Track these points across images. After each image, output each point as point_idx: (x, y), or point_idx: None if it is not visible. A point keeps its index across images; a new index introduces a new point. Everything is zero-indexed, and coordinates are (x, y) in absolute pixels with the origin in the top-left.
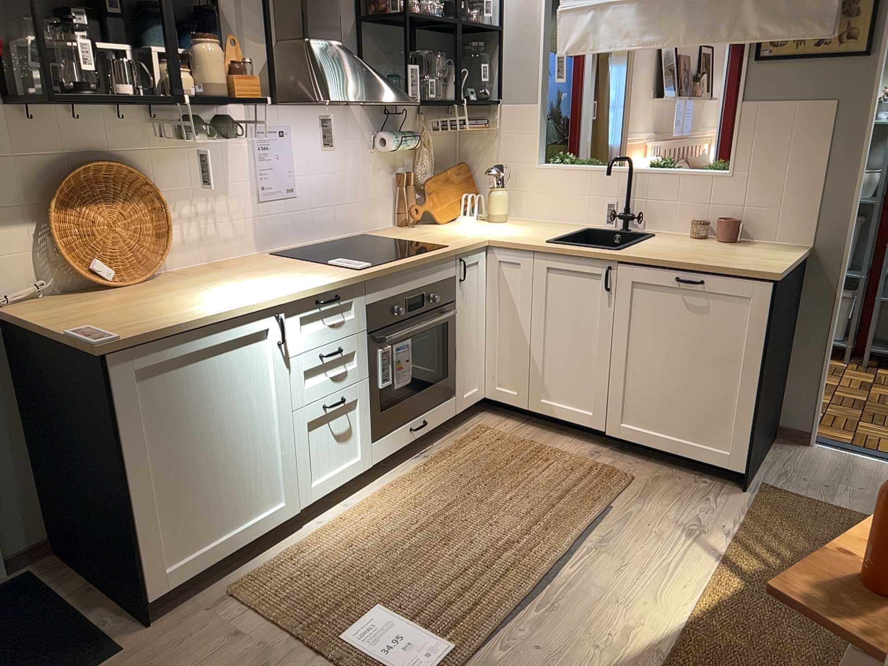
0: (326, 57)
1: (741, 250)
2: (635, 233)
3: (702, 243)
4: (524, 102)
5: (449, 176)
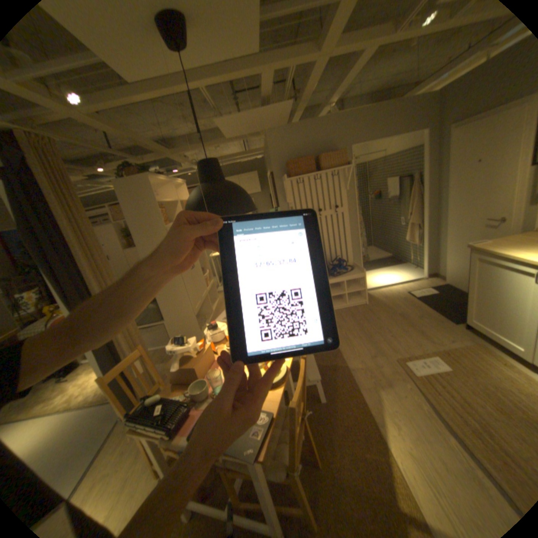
0: None
1: None
2: None
3: None
4: None
5: None
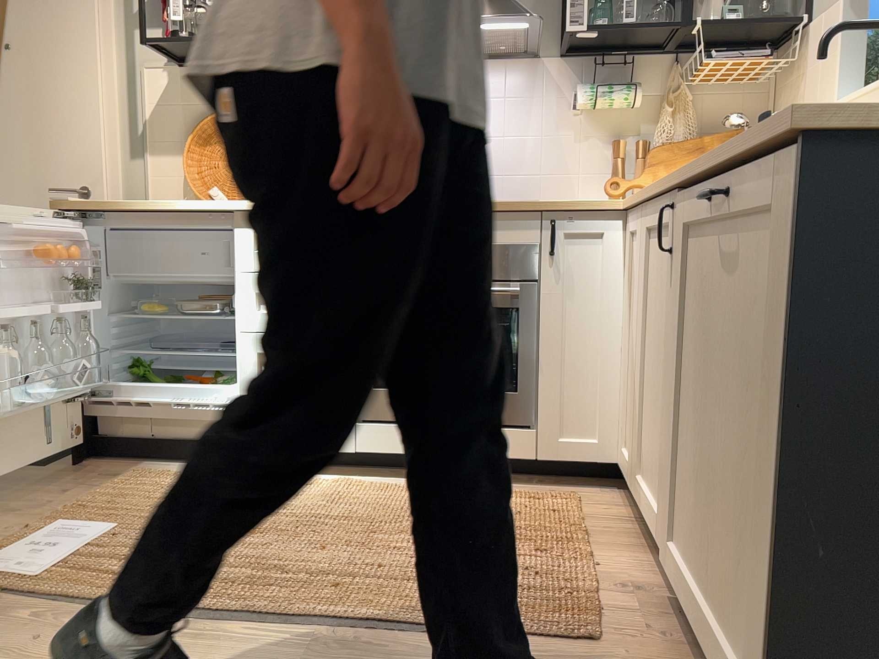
0: None
1: None
2: None
3: None
4: (828, 6)
5: (705, 146)
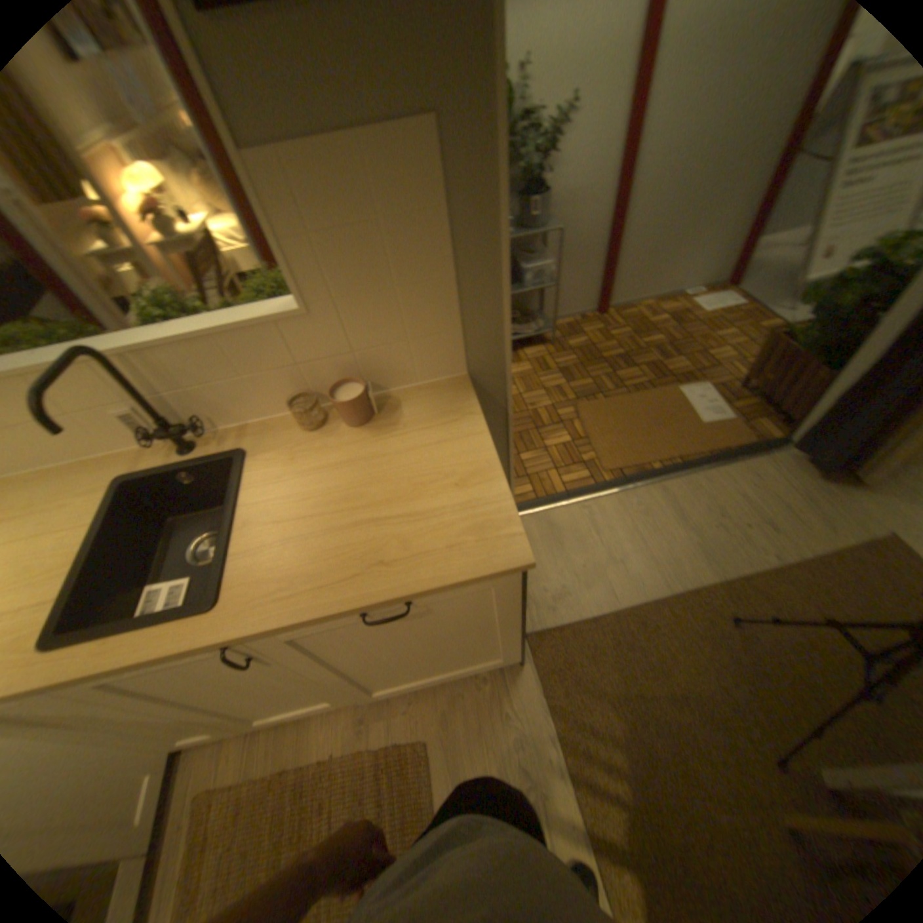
0: None
1: (398, 455)
2: (203, 462)
3: (327, 450)
4: None
5: None
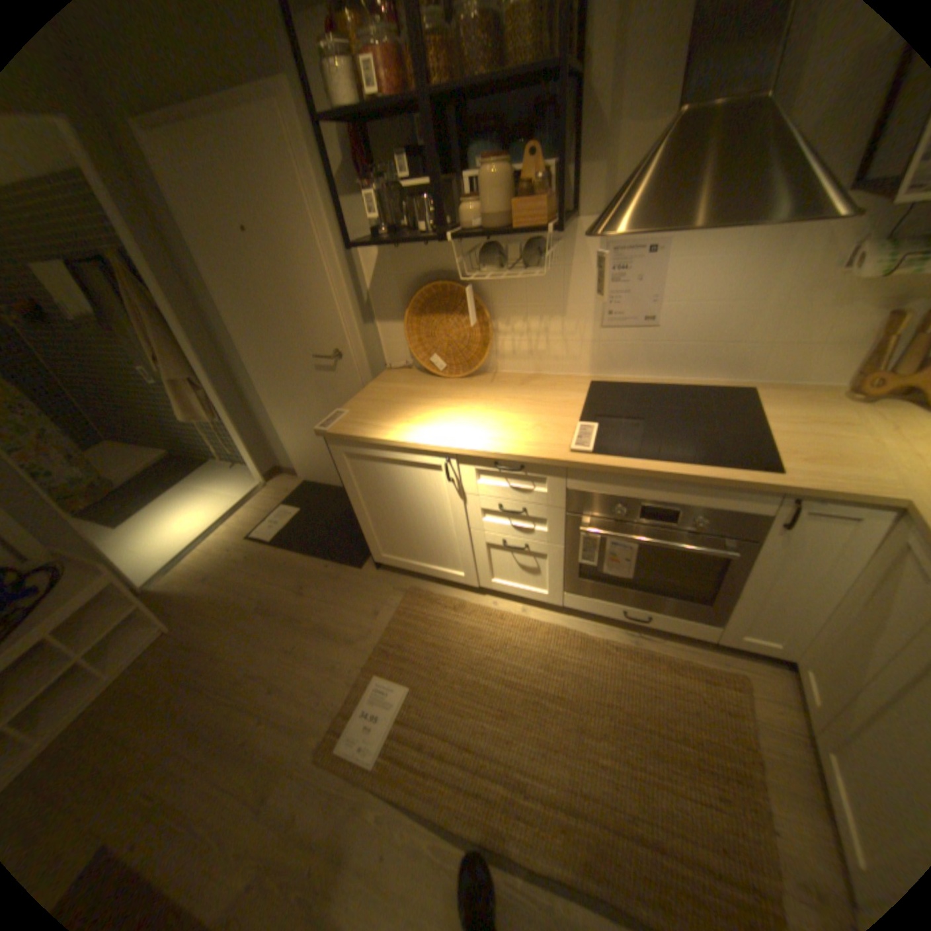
0: (689, 137)
1: None
2: None
3: None
4: None
5: None
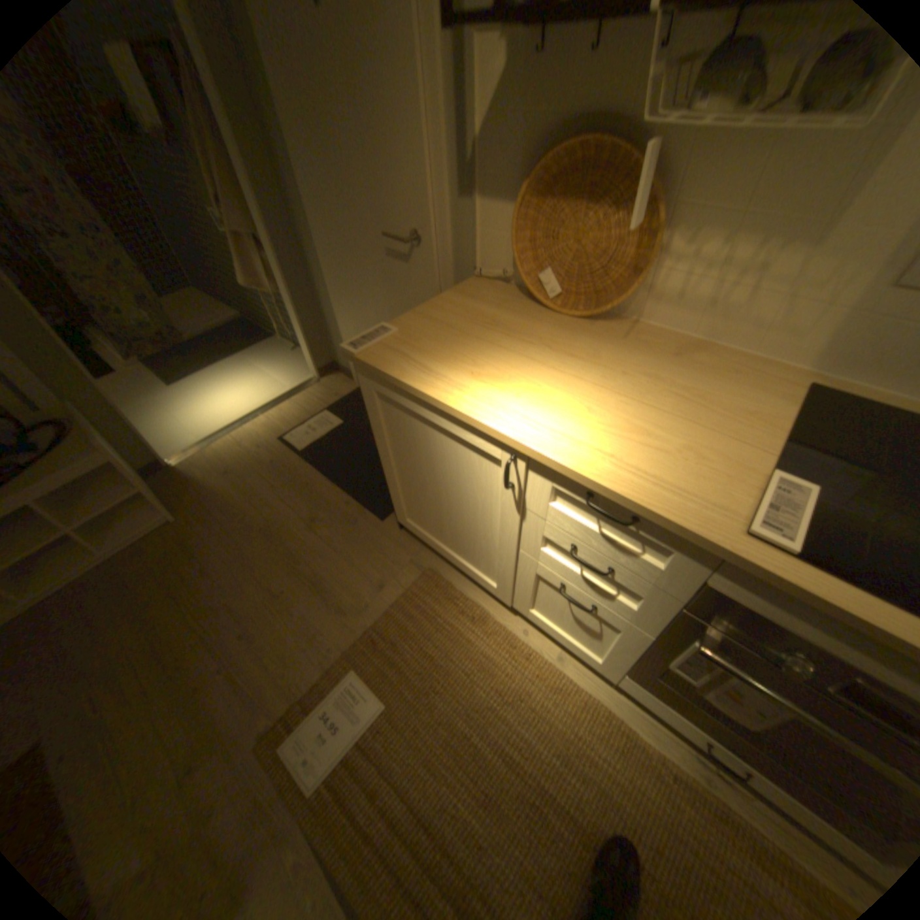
0: None
1: None
2: None
3: None
4: None
5: None
